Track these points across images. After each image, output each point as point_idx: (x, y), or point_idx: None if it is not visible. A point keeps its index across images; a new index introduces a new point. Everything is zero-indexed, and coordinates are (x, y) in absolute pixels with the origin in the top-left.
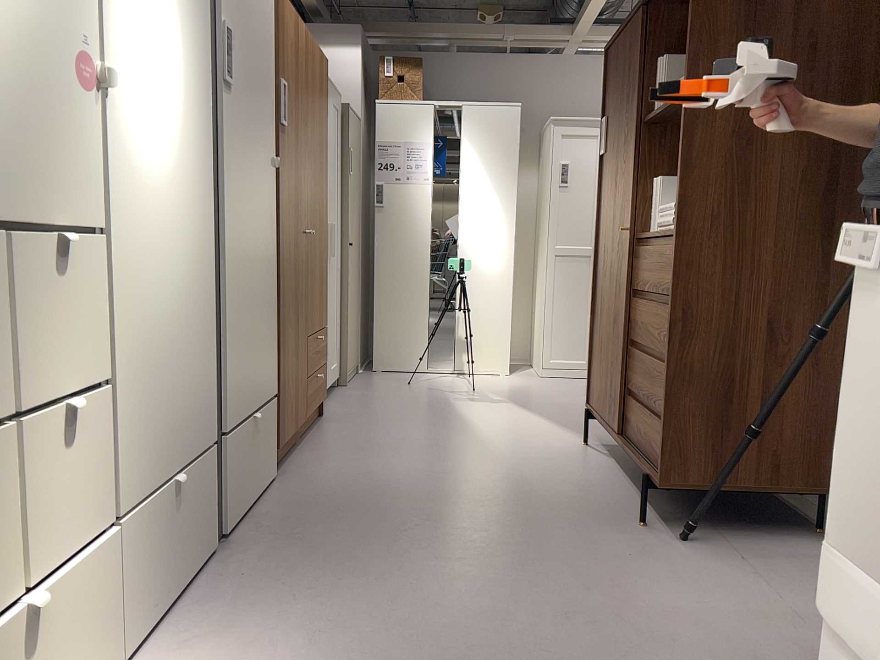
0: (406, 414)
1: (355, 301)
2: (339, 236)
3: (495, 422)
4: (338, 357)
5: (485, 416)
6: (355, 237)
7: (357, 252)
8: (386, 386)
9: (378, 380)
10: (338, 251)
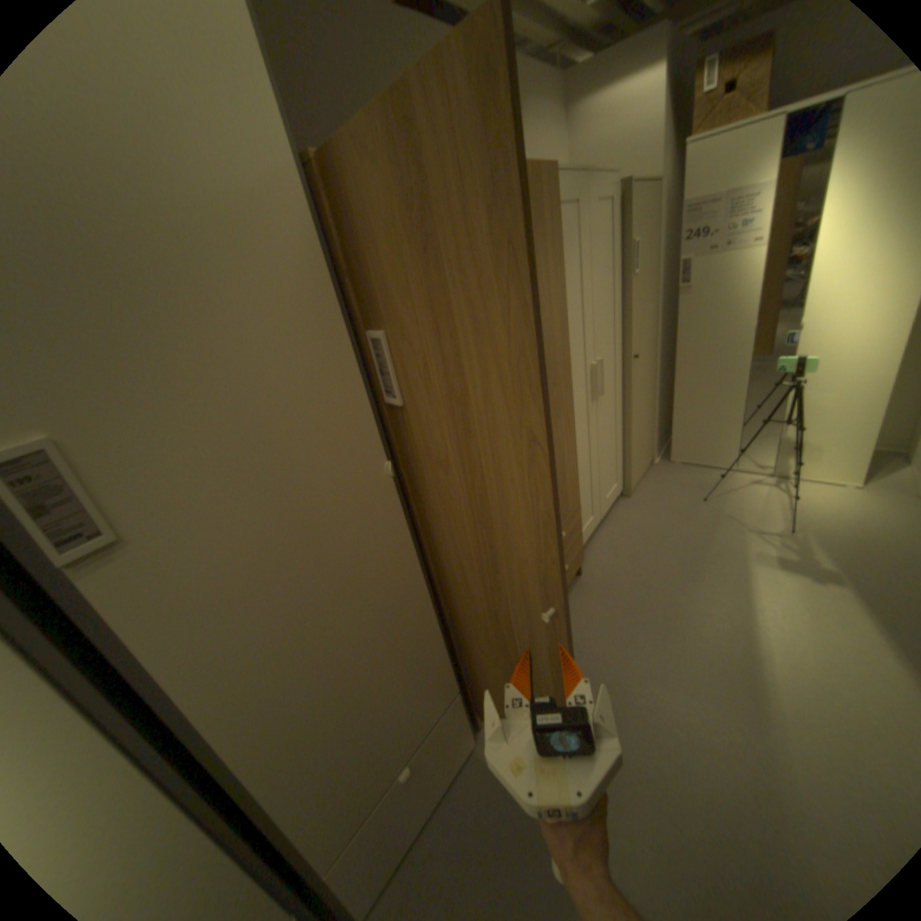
0: (676, 593)
1: (646, 406)
2: (617, 357)
3: (805, 655)
4: (619, 475)
5: (791, 626)
6: (646, 340)
7: (652, 351)
8: (675, 502)
9: (670, 484)
10: (617, 374)
